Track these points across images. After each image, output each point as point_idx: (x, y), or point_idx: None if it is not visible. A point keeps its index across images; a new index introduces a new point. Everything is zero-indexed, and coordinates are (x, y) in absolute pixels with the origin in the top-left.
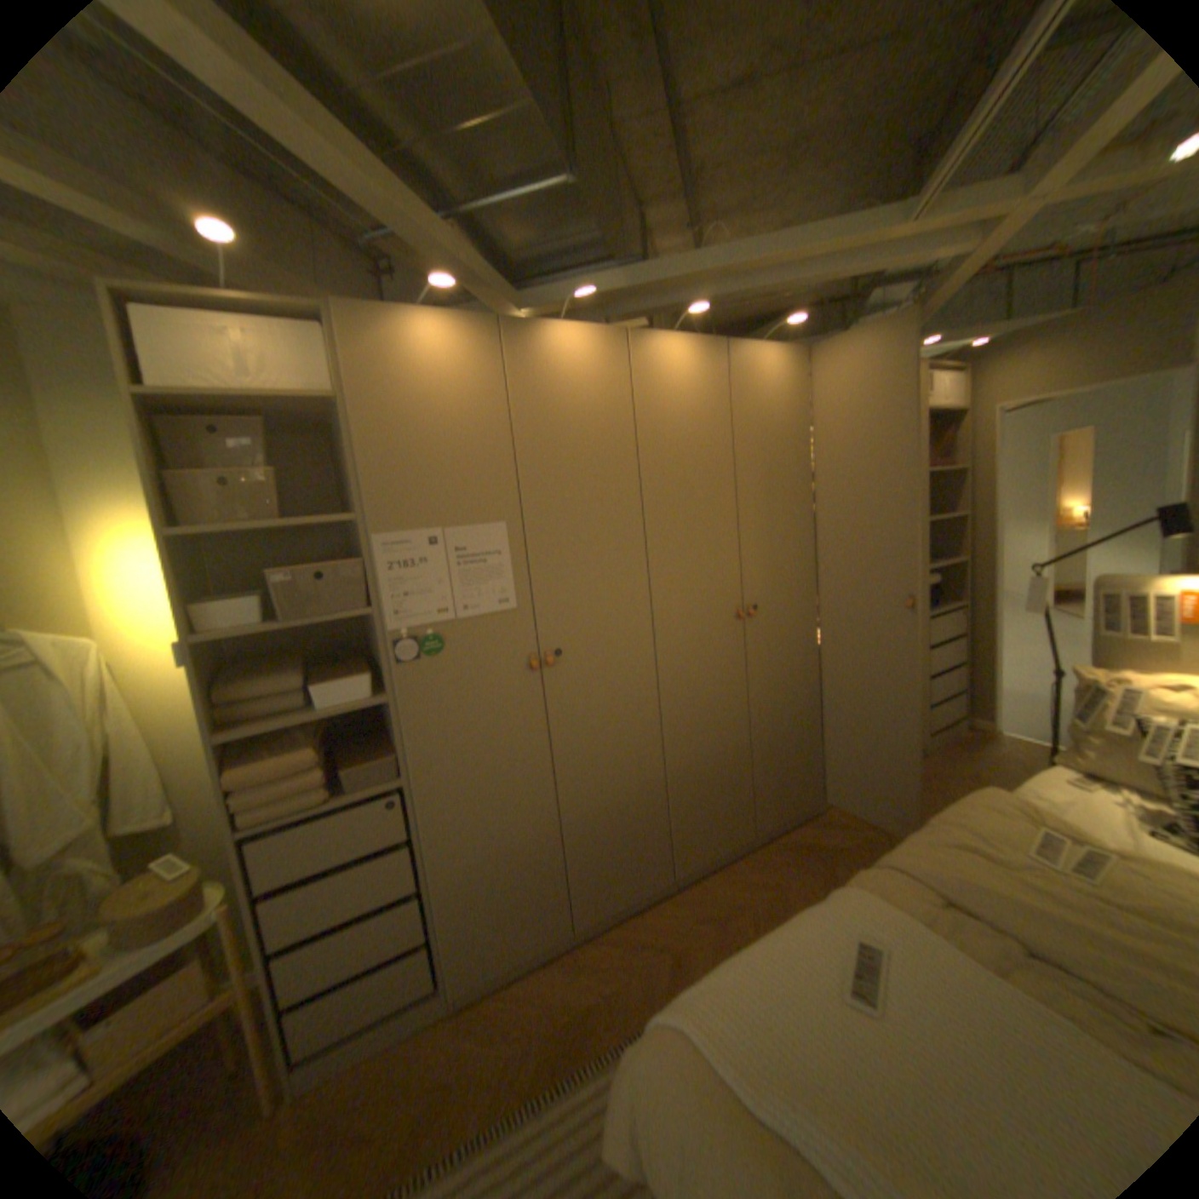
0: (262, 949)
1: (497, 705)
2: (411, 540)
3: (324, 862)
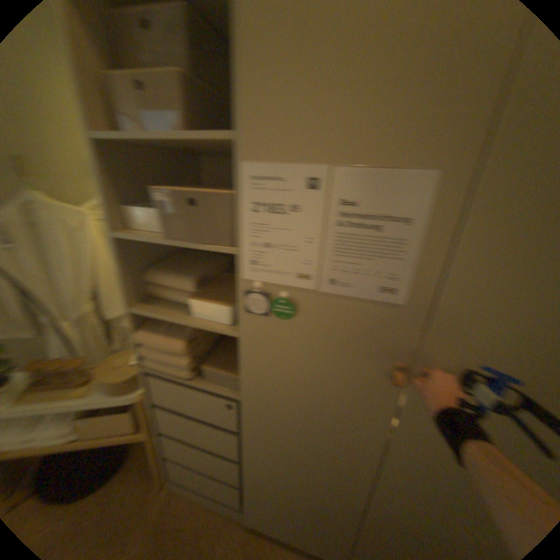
0: (154, 429)
1: (336, 392)
2: (283, 176)
3: (184, 412)
